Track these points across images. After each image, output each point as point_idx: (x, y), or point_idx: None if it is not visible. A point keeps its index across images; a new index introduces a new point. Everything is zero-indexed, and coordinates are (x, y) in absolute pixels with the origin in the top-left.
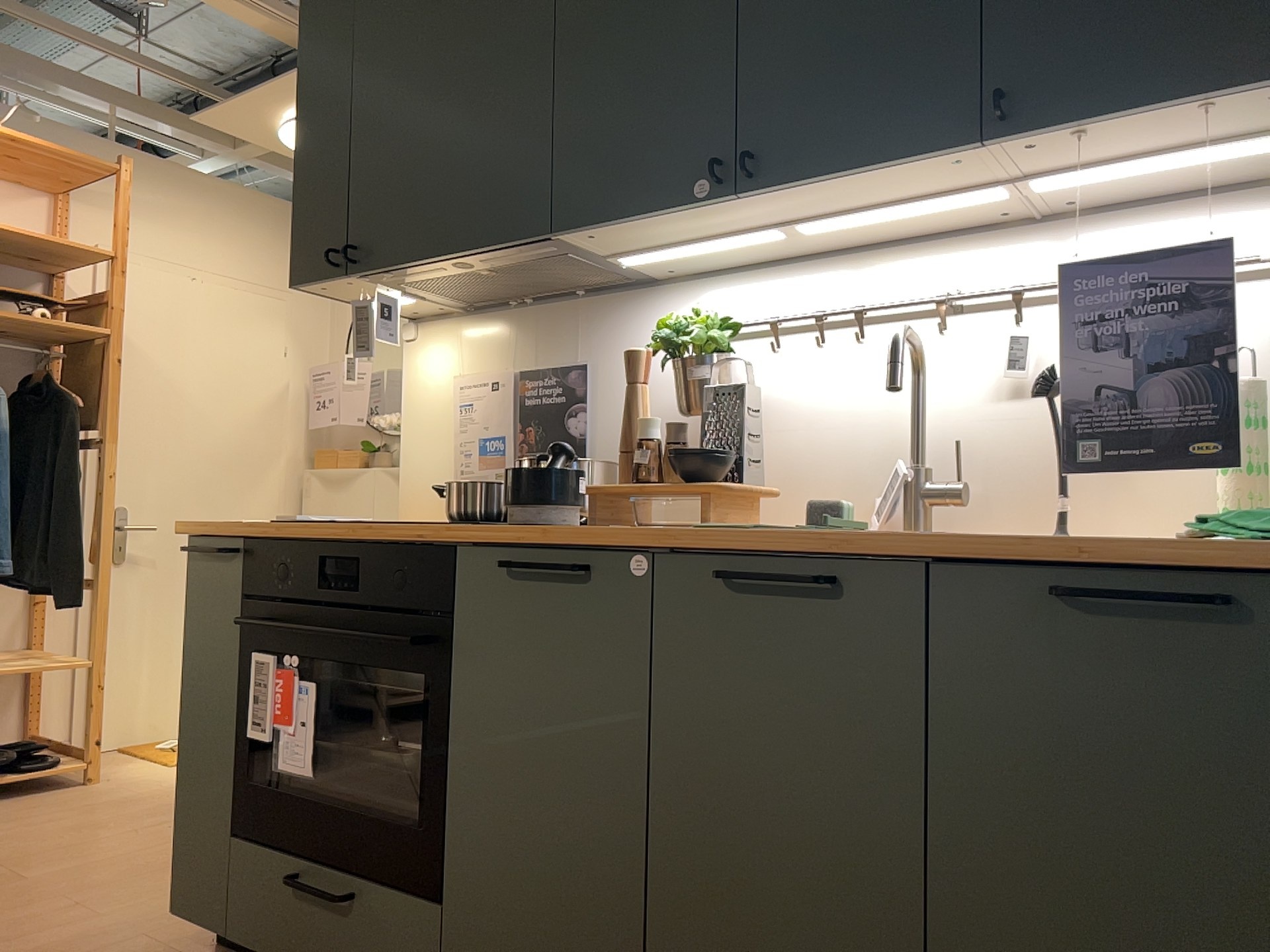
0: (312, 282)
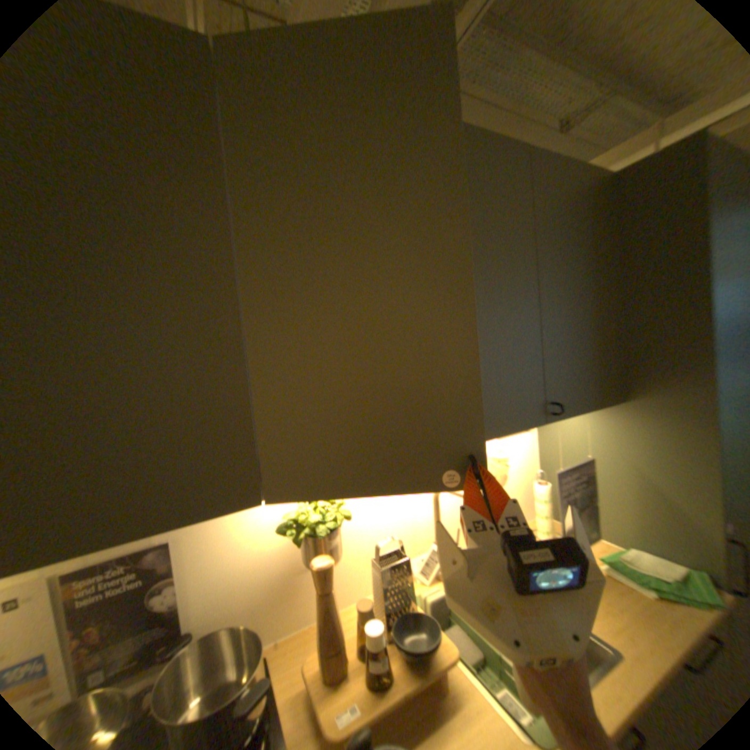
0: None
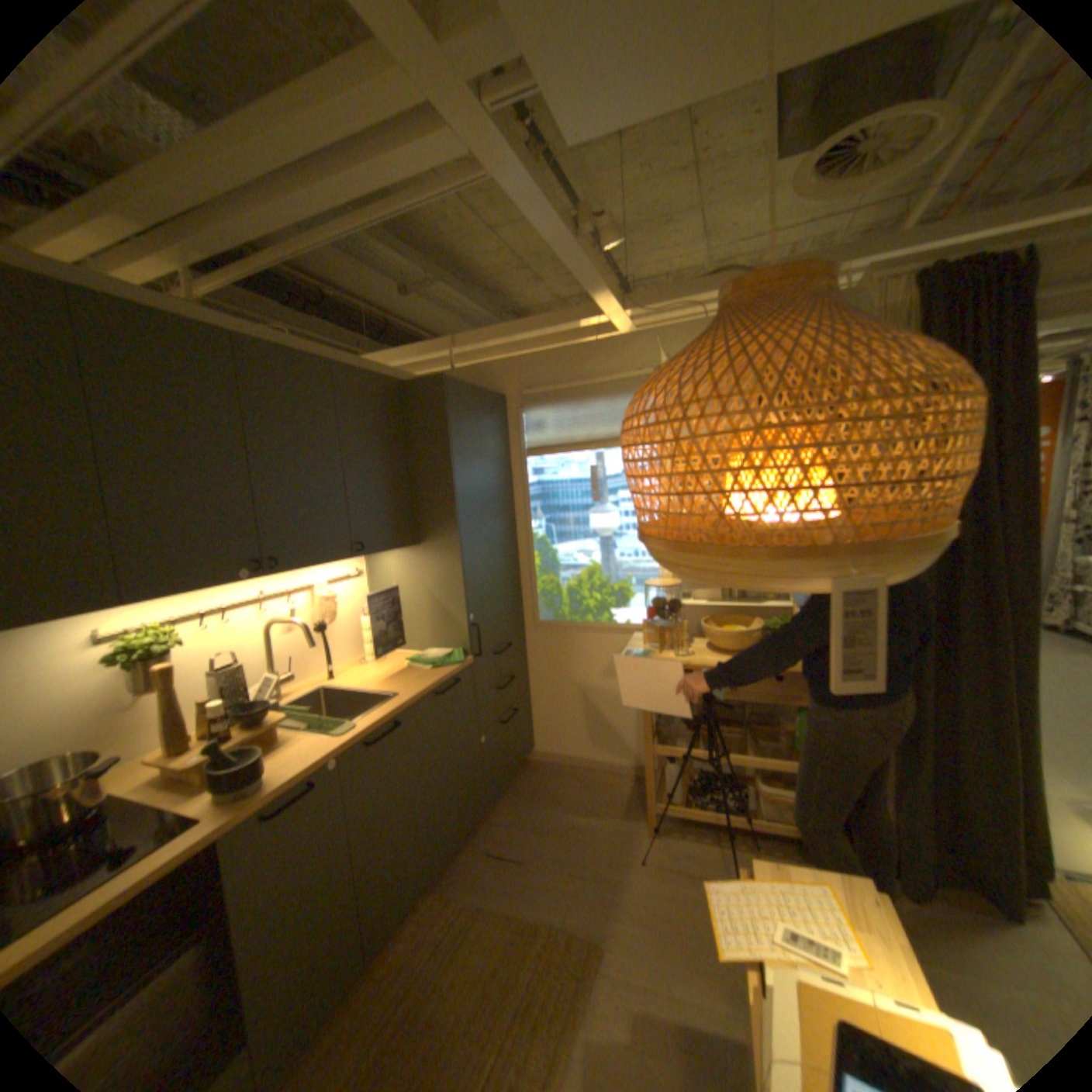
0: None
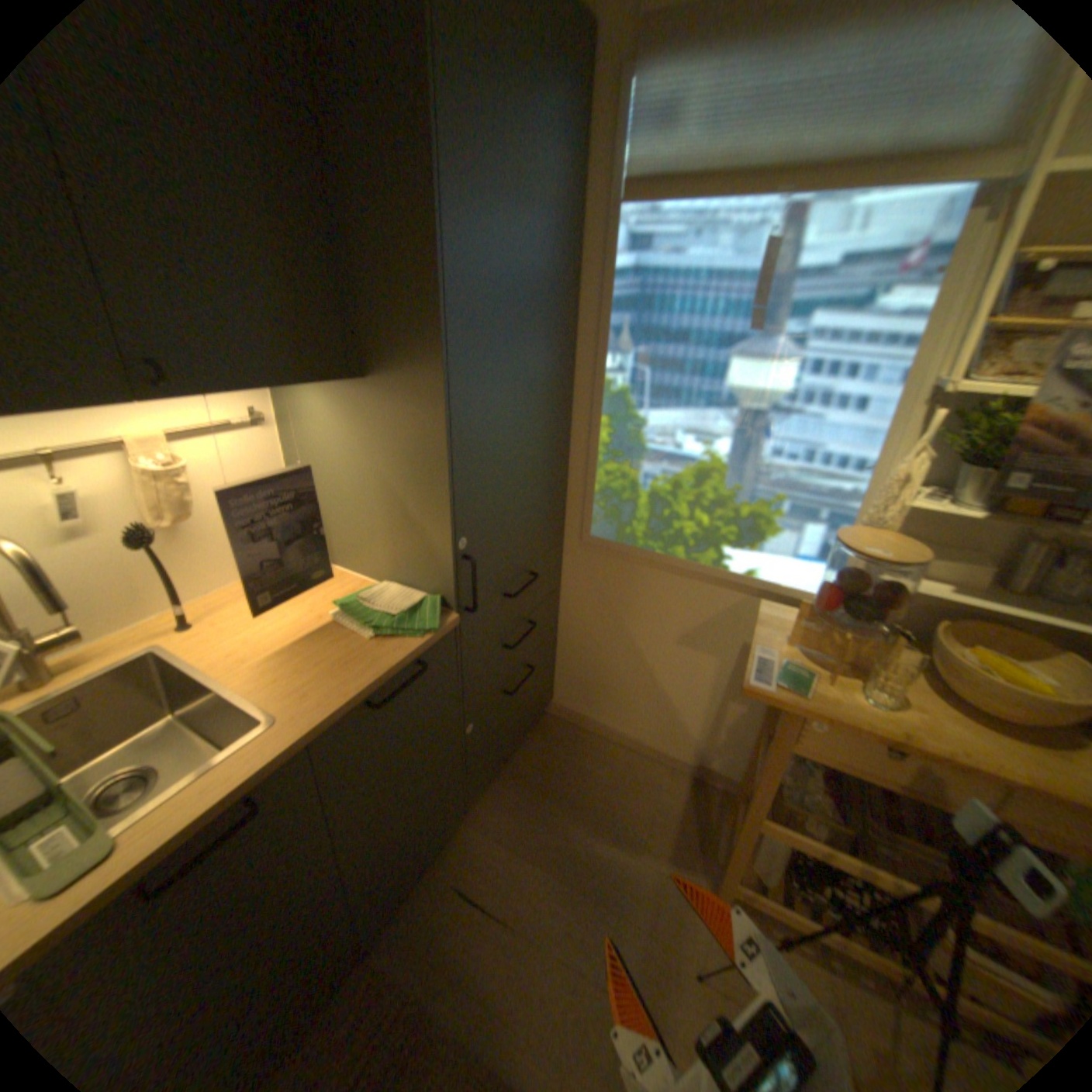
0: None
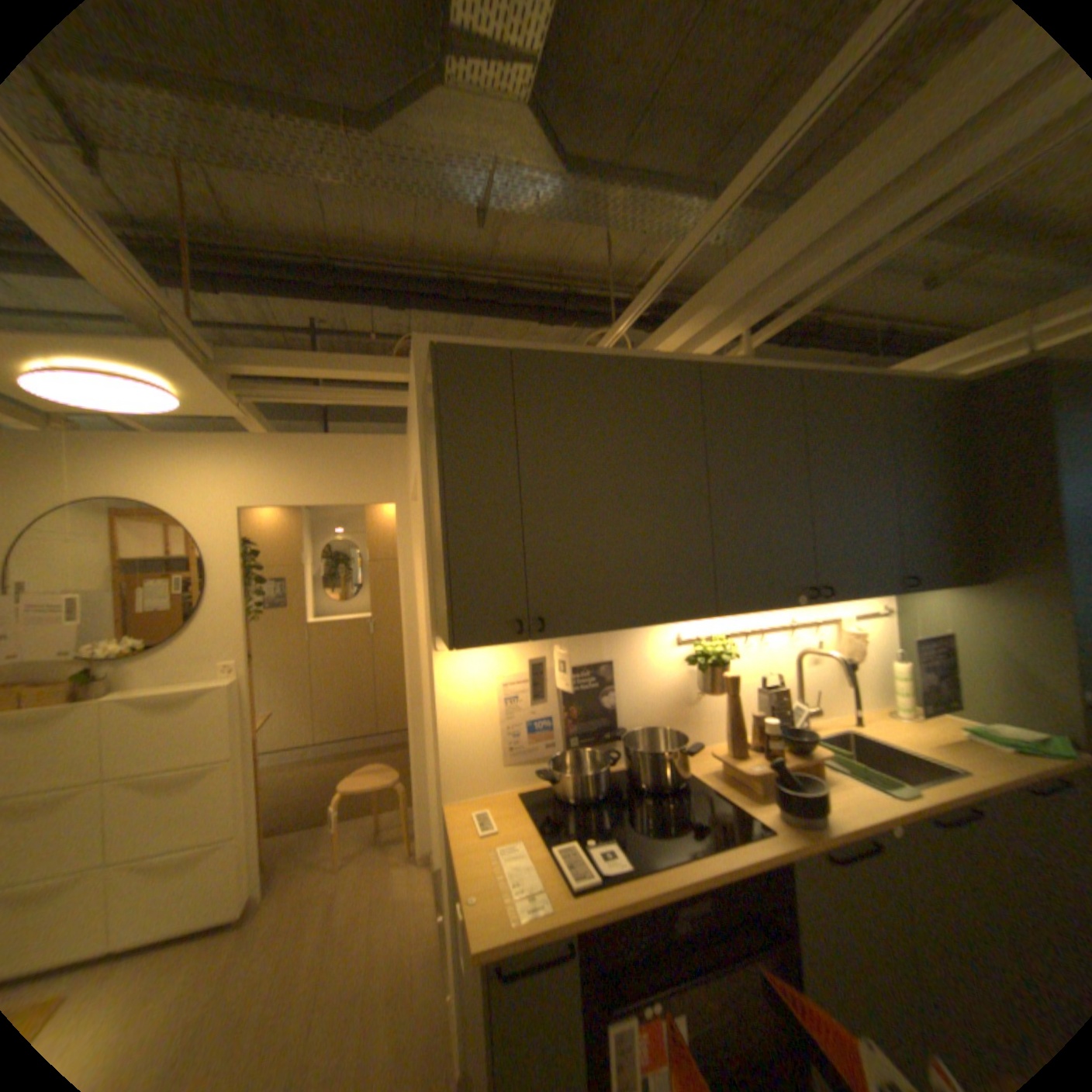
0: (475, 644)
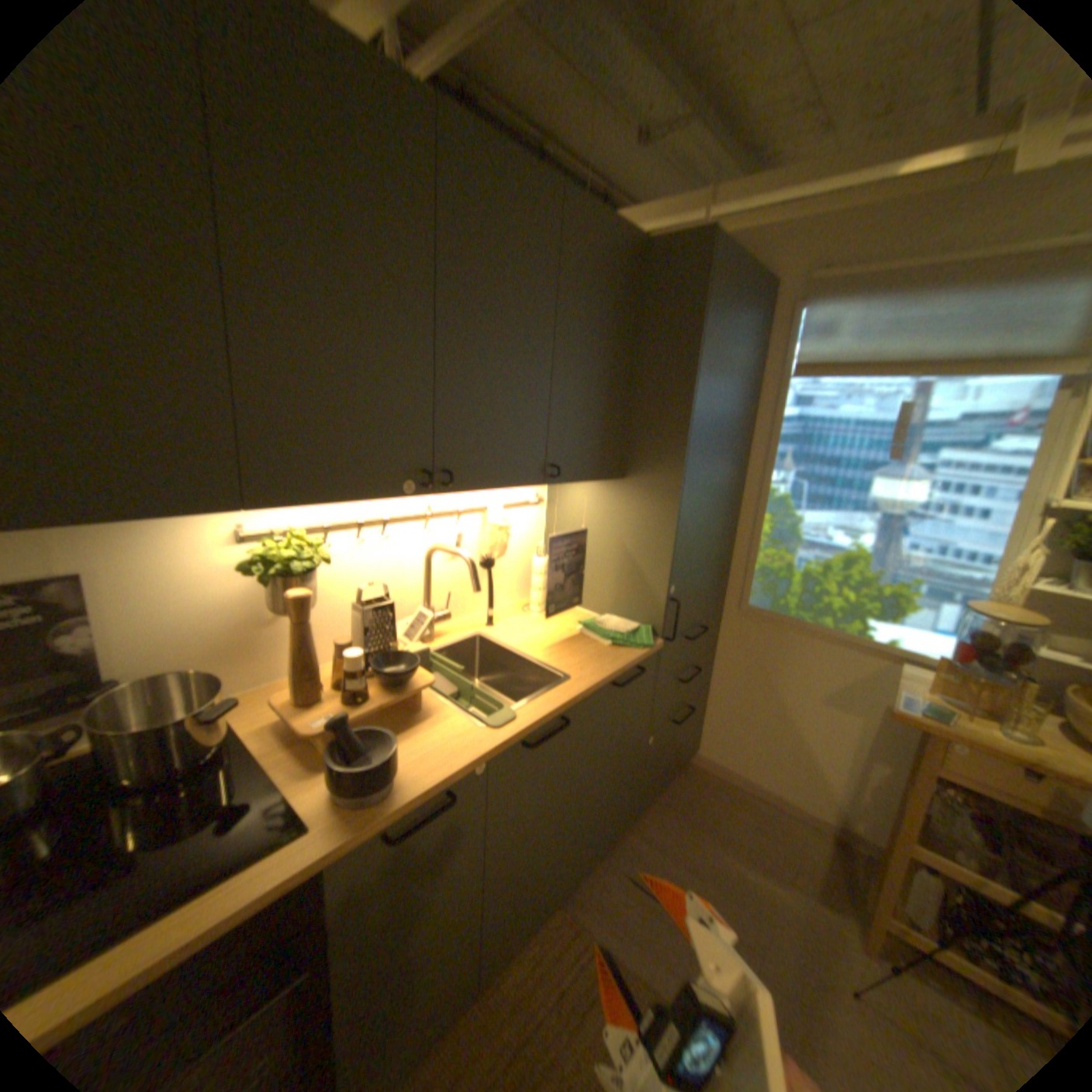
0: None
